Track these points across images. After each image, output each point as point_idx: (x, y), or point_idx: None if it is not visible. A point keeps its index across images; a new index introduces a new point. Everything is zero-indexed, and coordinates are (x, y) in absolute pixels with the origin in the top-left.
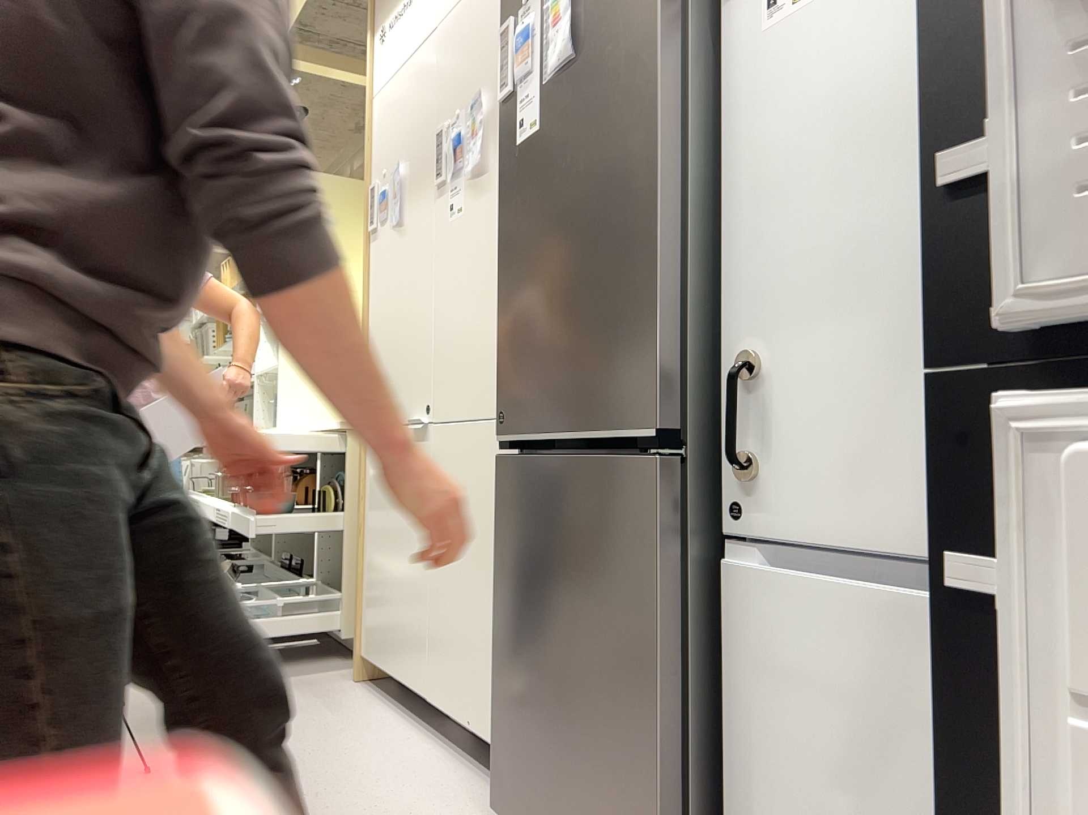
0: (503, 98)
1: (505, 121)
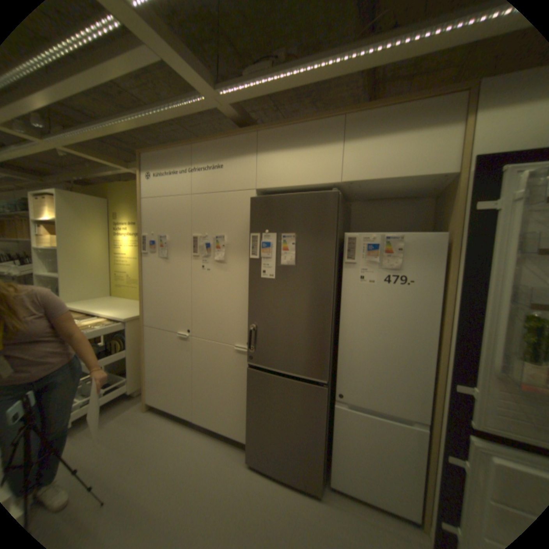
0: (253, 257)
1: (253, 264)
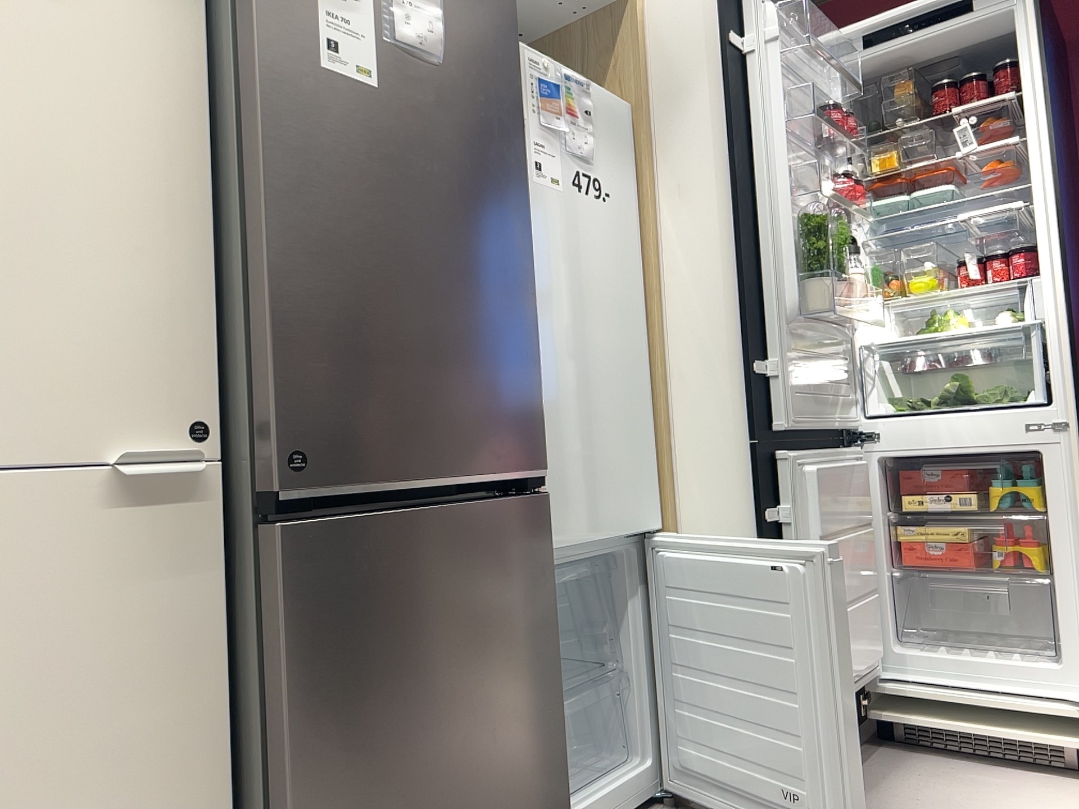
0: None
1: None
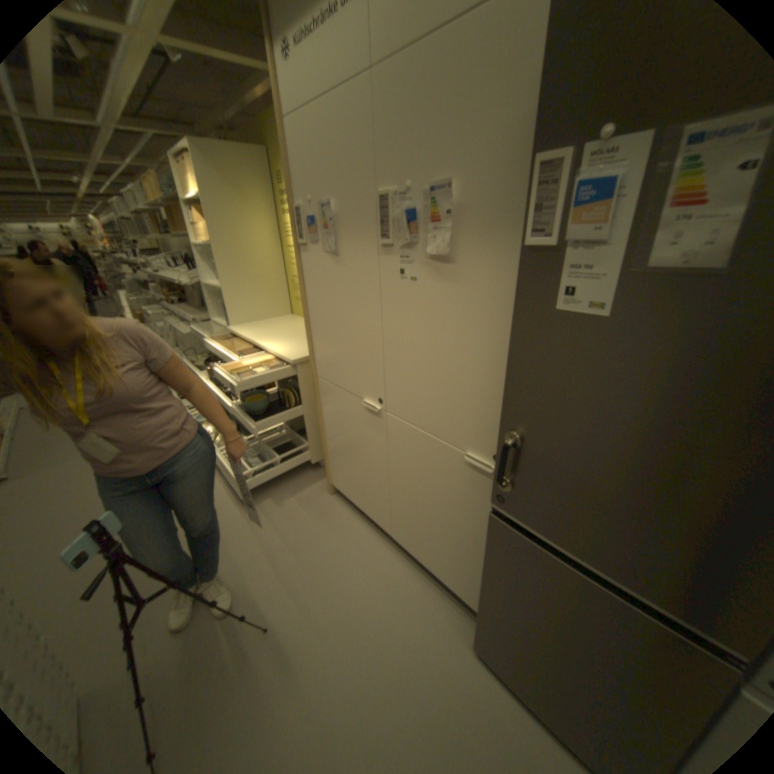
0: (535, 240)
1: (532, 265)
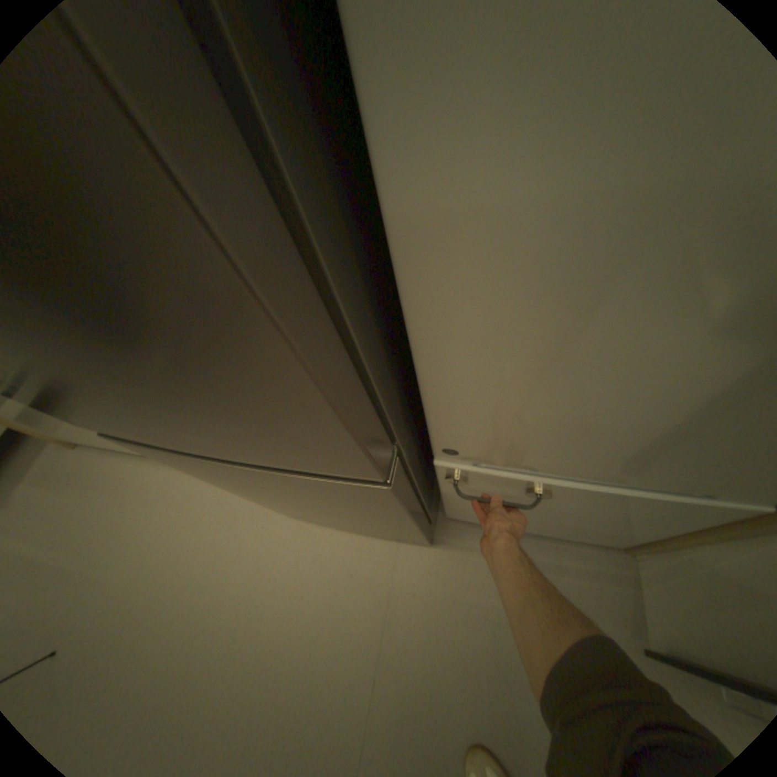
0: None
1: None
